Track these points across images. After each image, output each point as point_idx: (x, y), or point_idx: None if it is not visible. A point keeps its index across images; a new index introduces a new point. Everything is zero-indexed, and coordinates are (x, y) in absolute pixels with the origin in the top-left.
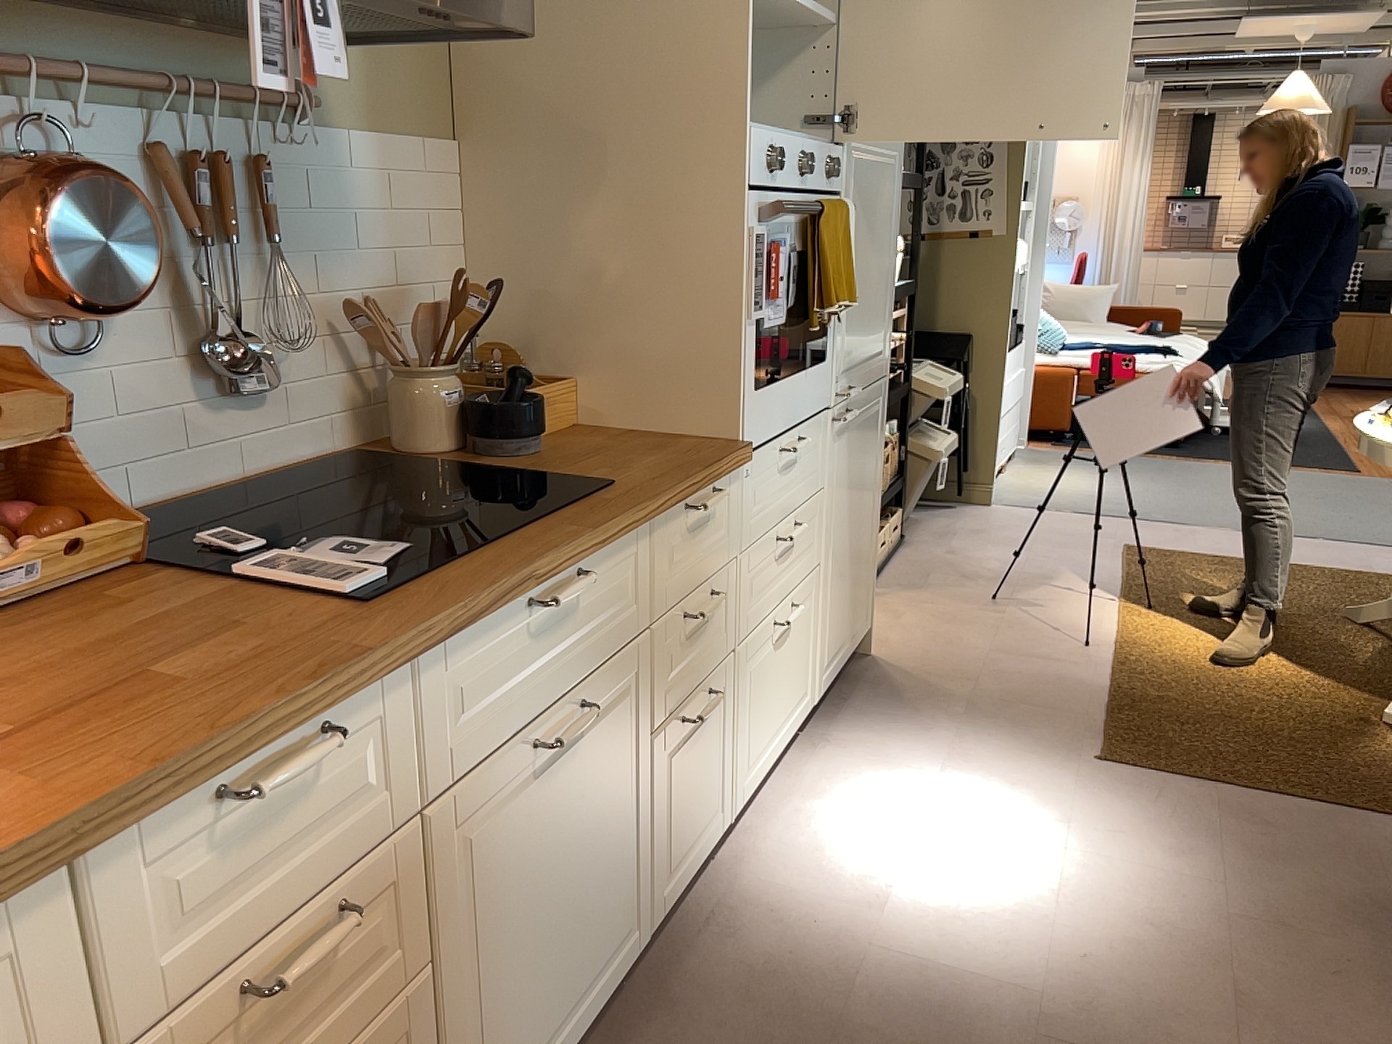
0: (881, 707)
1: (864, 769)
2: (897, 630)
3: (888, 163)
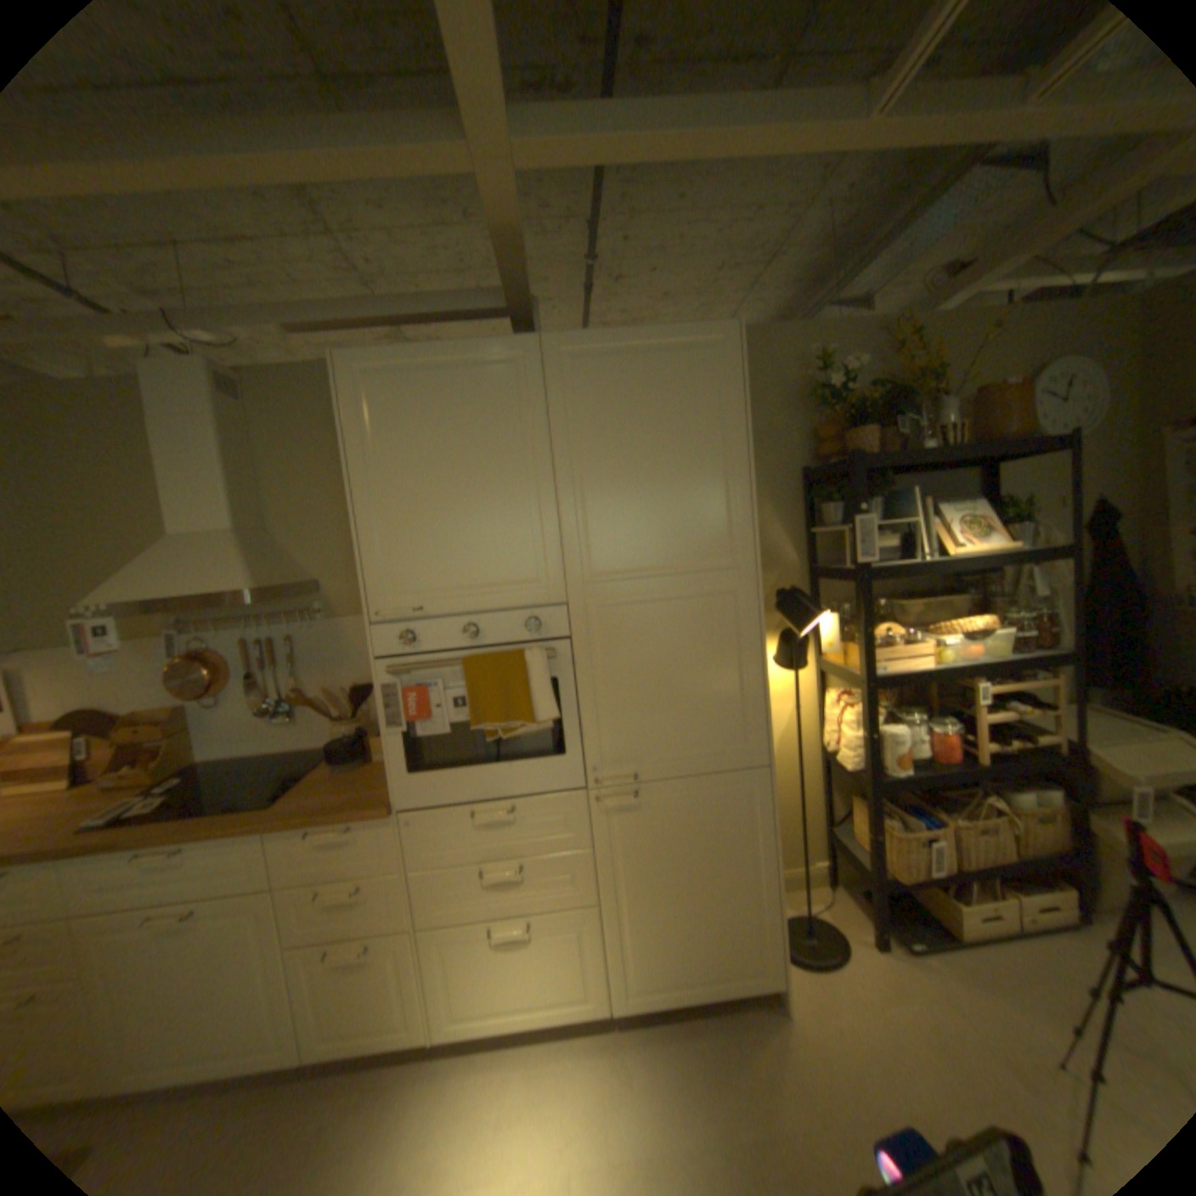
0: (698, 1072)
1: (584, 1105)
2: (865, 1017)
3: (711, 591)
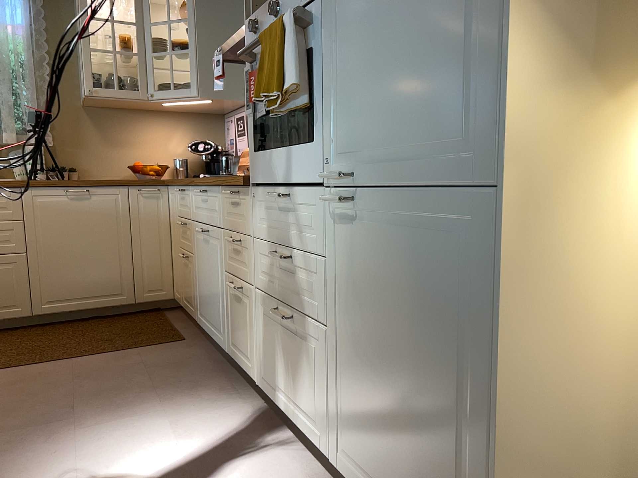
0: None
1: None
2: None
3: None
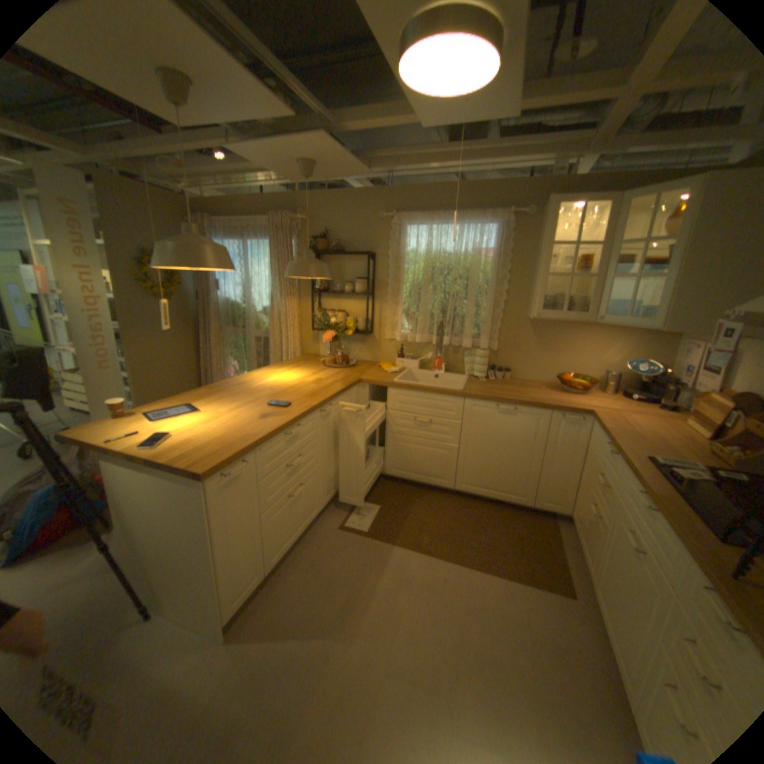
0: None
1: None
2: None
3: None
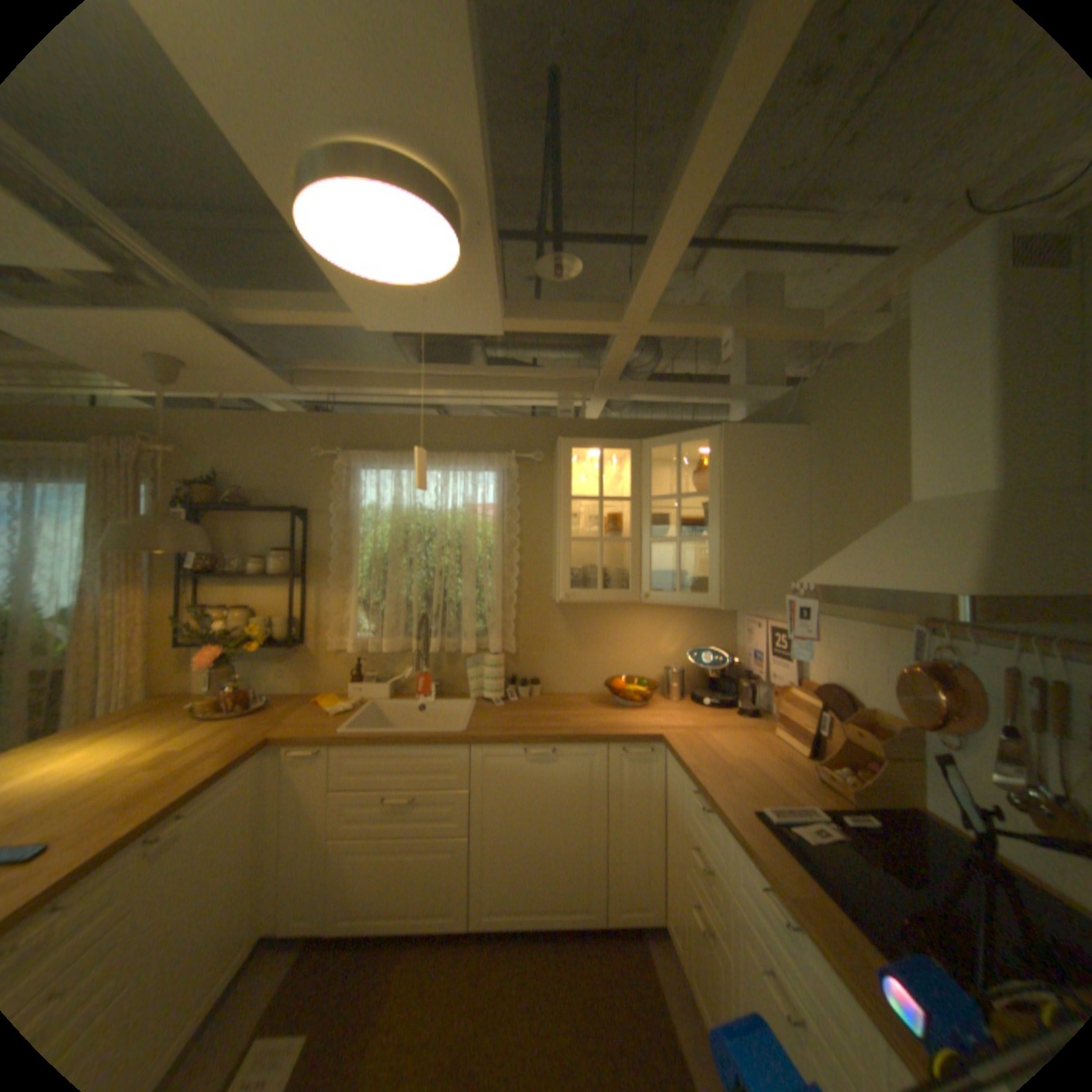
0: None
1: None
2: None
3: None
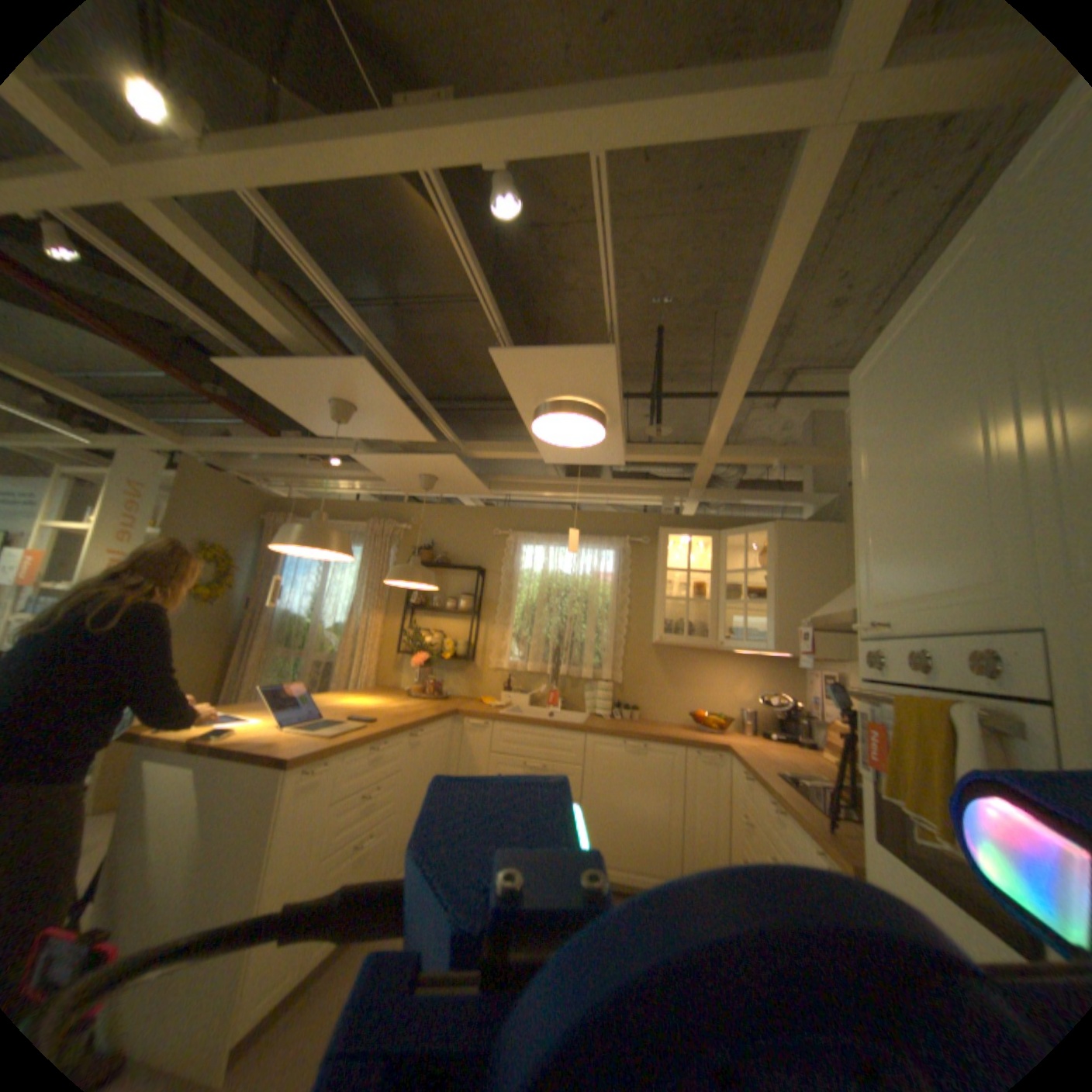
0: None
1: None
2: None
3: None
